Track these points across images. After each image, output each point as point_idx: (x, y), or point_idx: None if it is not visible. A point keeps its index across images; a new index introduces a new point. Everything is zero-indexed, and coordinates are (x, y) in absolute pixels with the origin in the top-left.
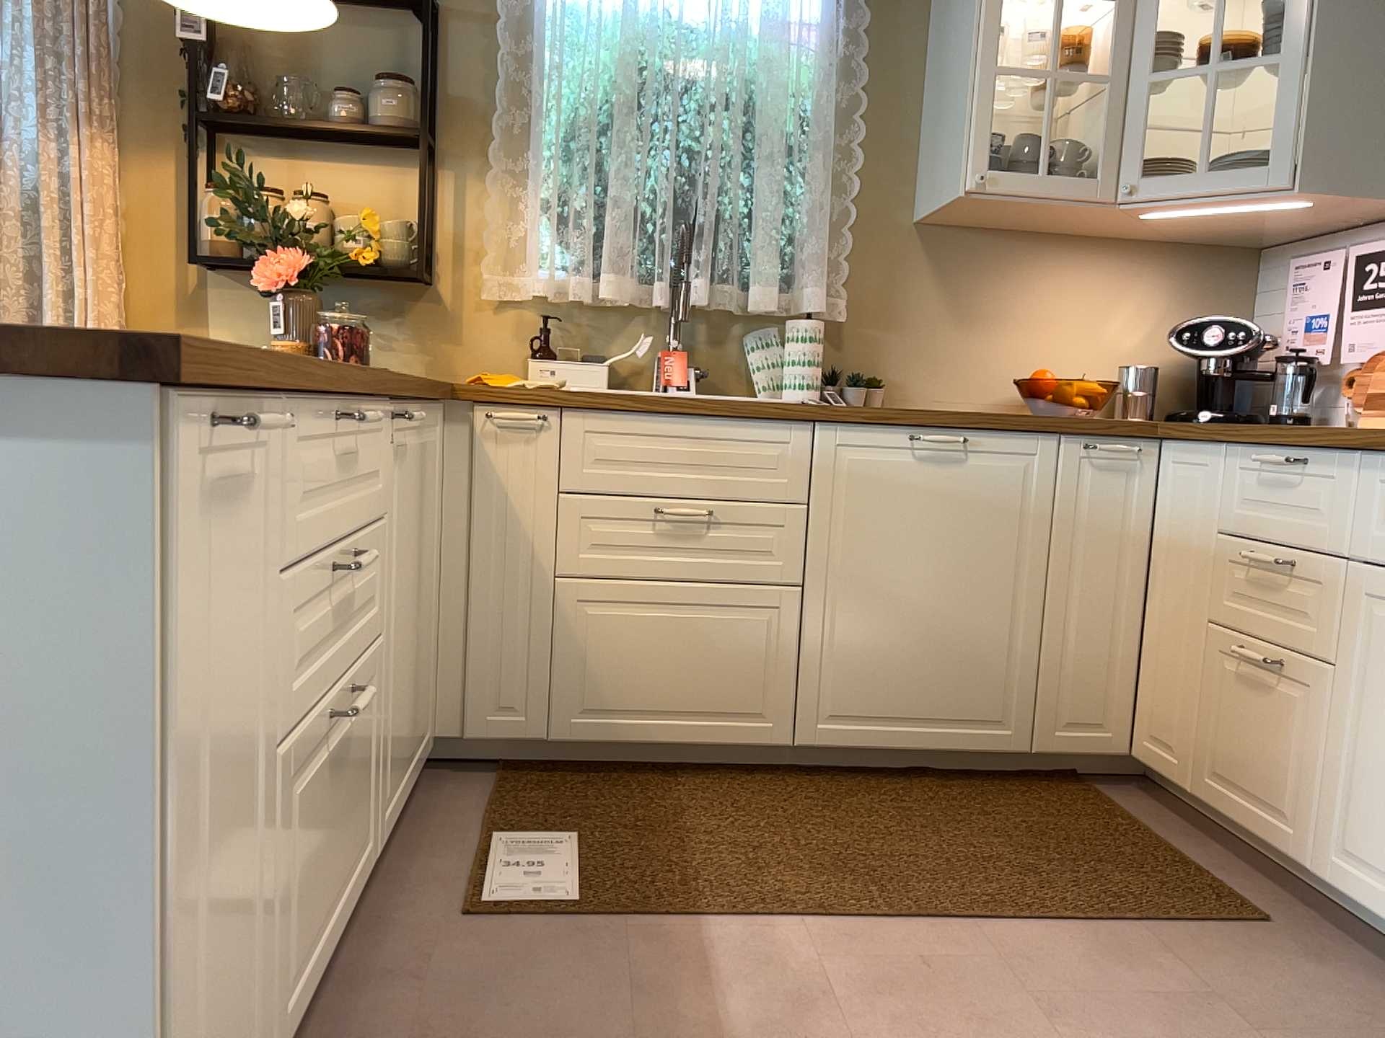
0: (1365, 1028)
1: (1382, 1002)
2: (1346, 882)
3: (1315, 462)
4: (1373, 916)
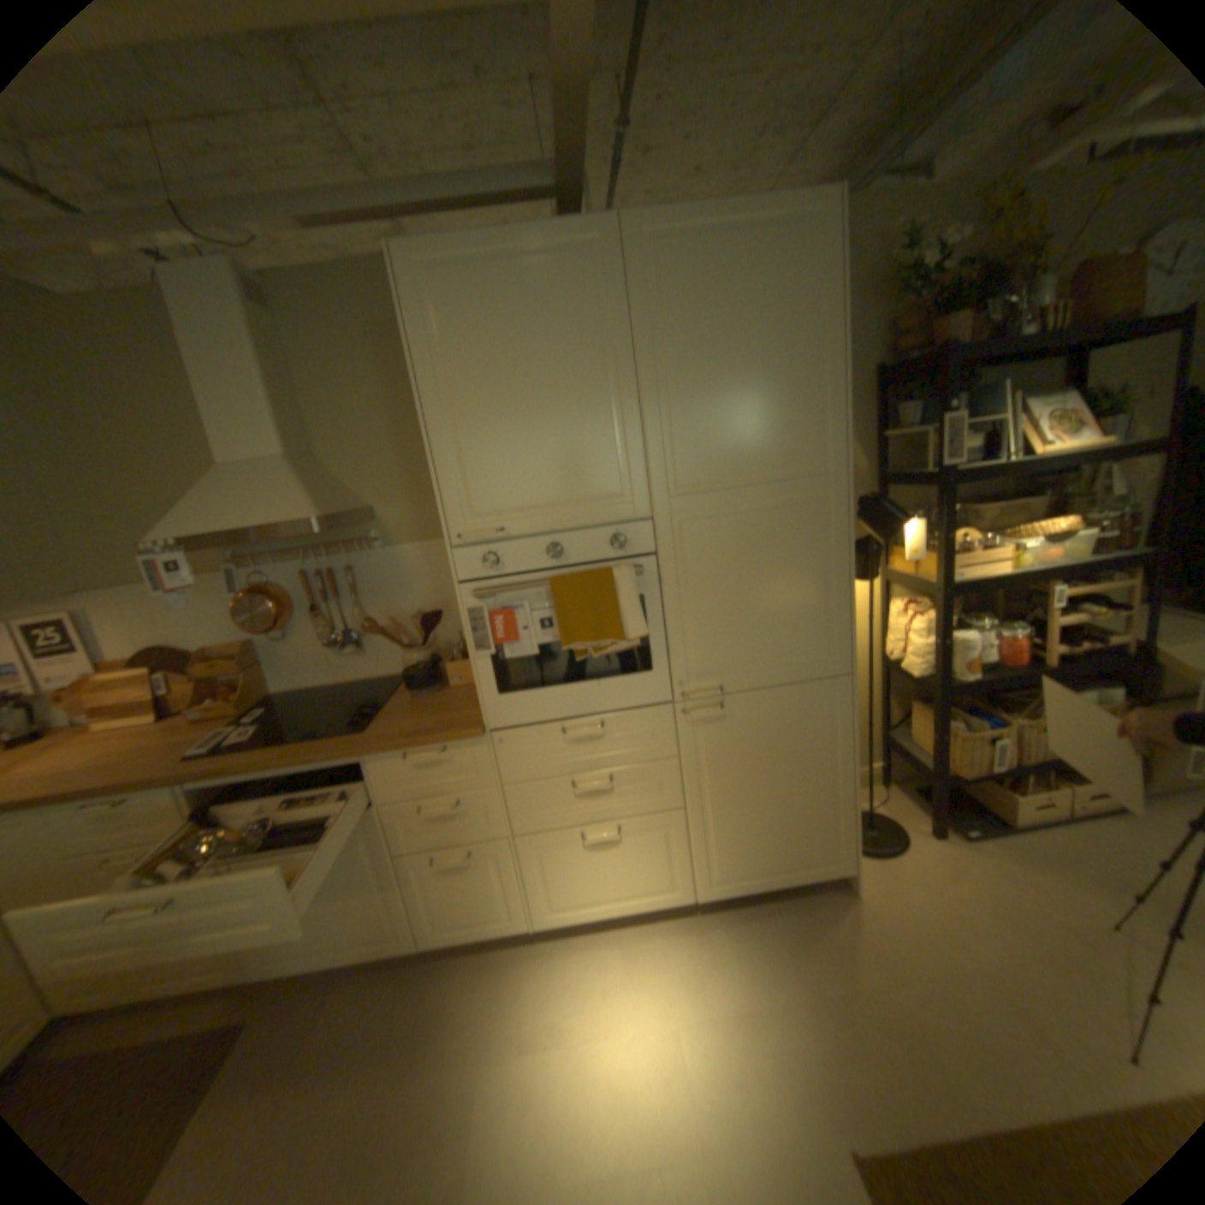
0: (328, 1030)
1: (318, 1008)
2: (266, 975)
3: (129, 801)
4: (288, 978)
